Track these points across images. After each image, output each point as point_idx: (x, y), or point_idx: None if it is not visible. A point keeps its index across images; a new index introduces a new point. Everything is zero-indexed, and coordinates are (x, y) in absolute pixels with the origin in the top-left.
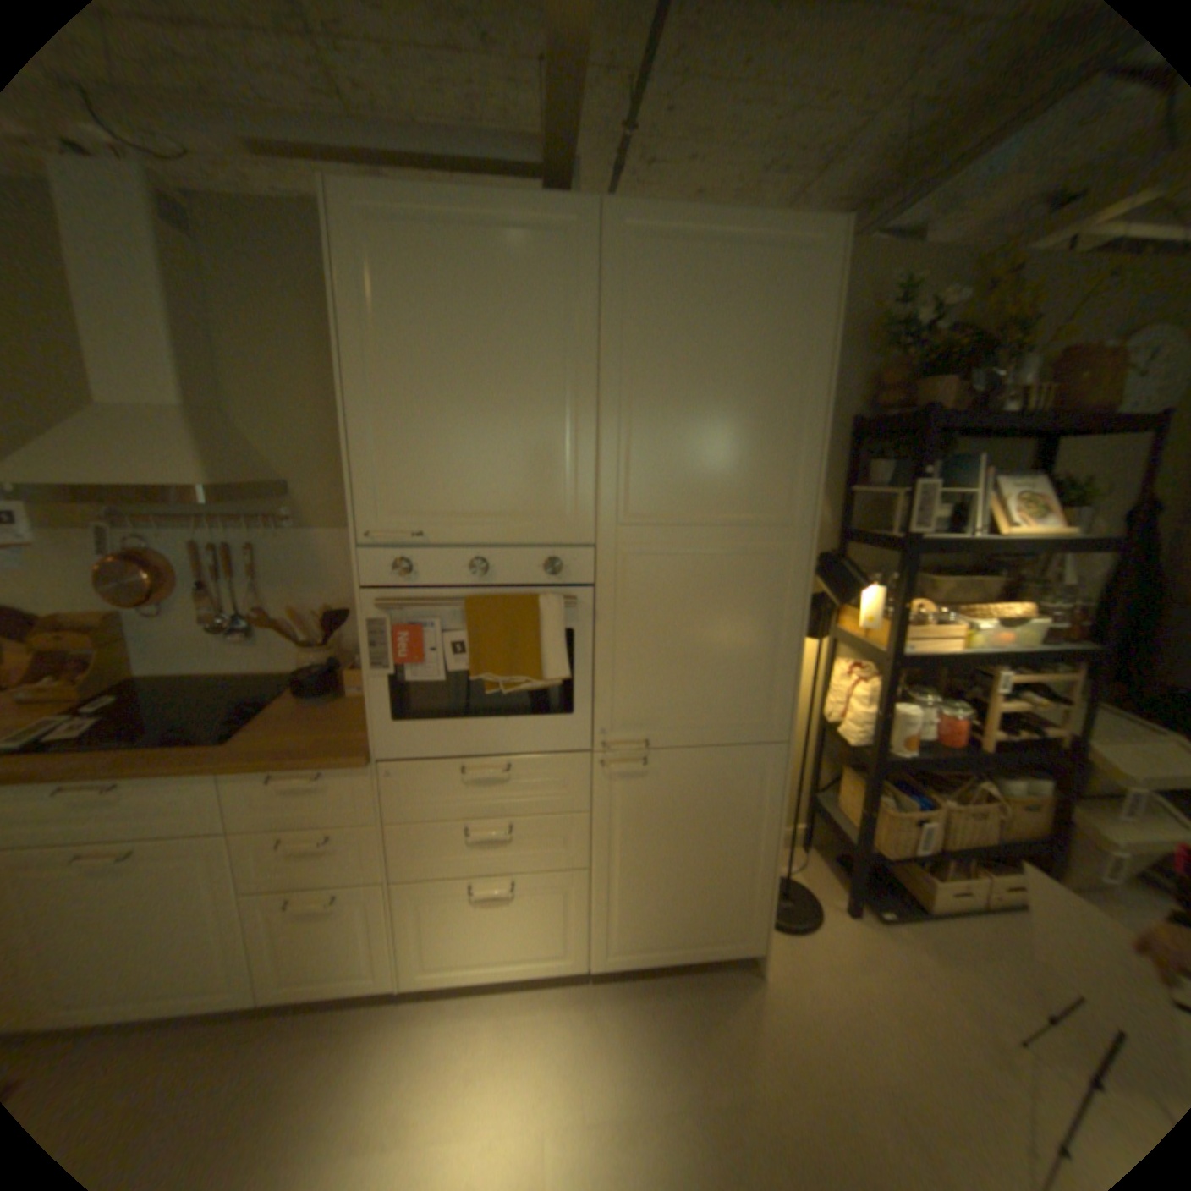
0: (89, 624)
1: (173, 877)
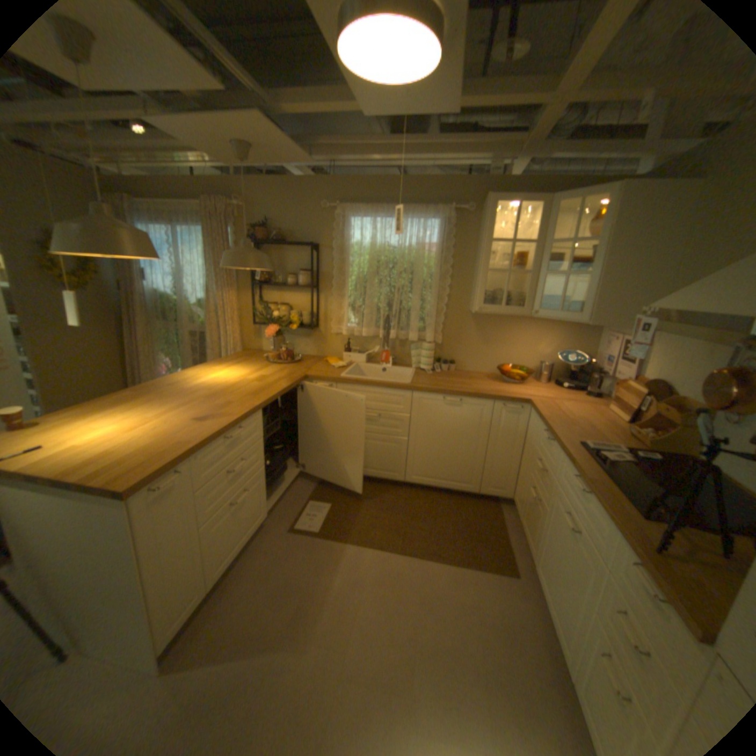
0: (697, 411)
1: (584, 566)
